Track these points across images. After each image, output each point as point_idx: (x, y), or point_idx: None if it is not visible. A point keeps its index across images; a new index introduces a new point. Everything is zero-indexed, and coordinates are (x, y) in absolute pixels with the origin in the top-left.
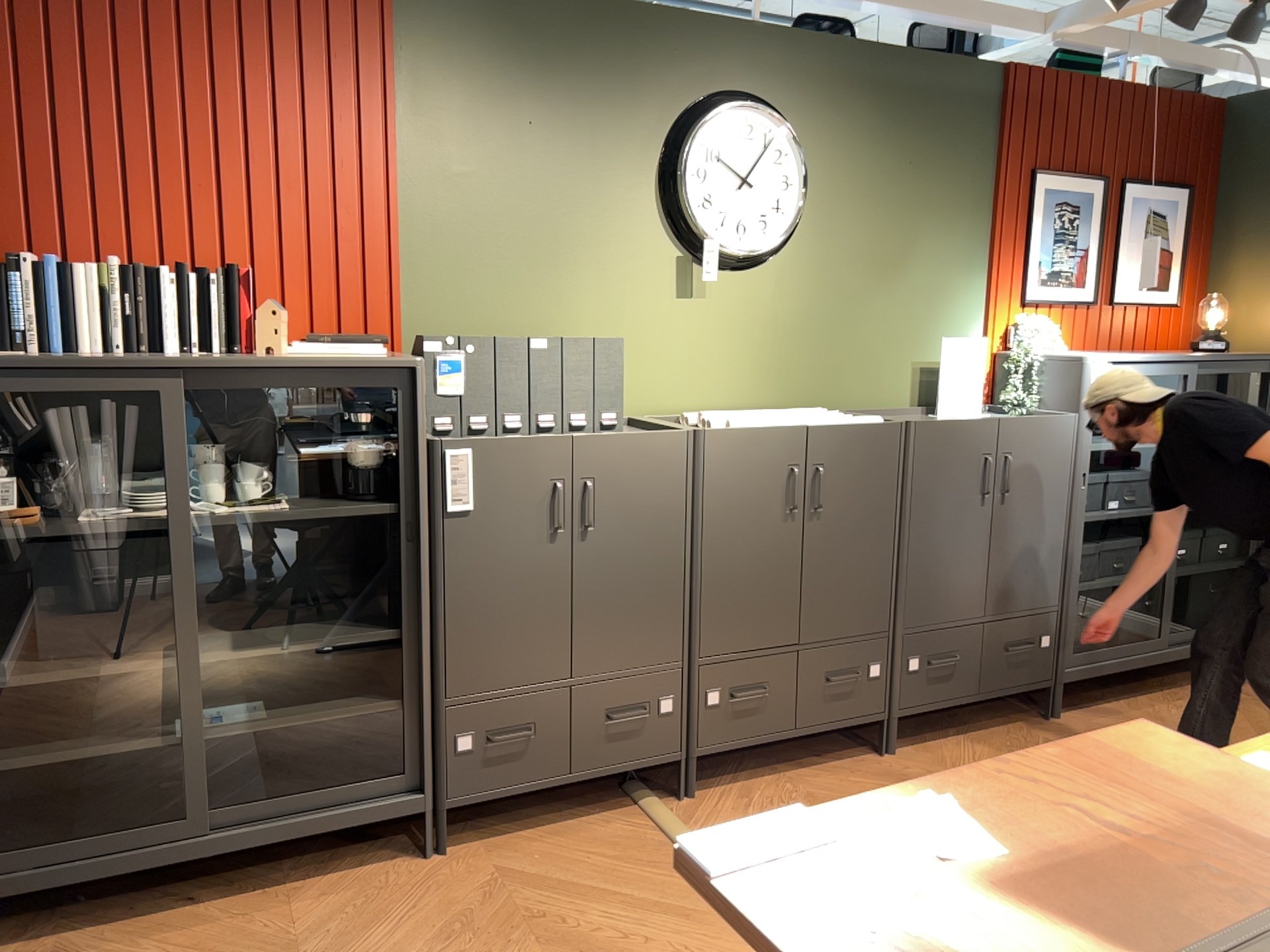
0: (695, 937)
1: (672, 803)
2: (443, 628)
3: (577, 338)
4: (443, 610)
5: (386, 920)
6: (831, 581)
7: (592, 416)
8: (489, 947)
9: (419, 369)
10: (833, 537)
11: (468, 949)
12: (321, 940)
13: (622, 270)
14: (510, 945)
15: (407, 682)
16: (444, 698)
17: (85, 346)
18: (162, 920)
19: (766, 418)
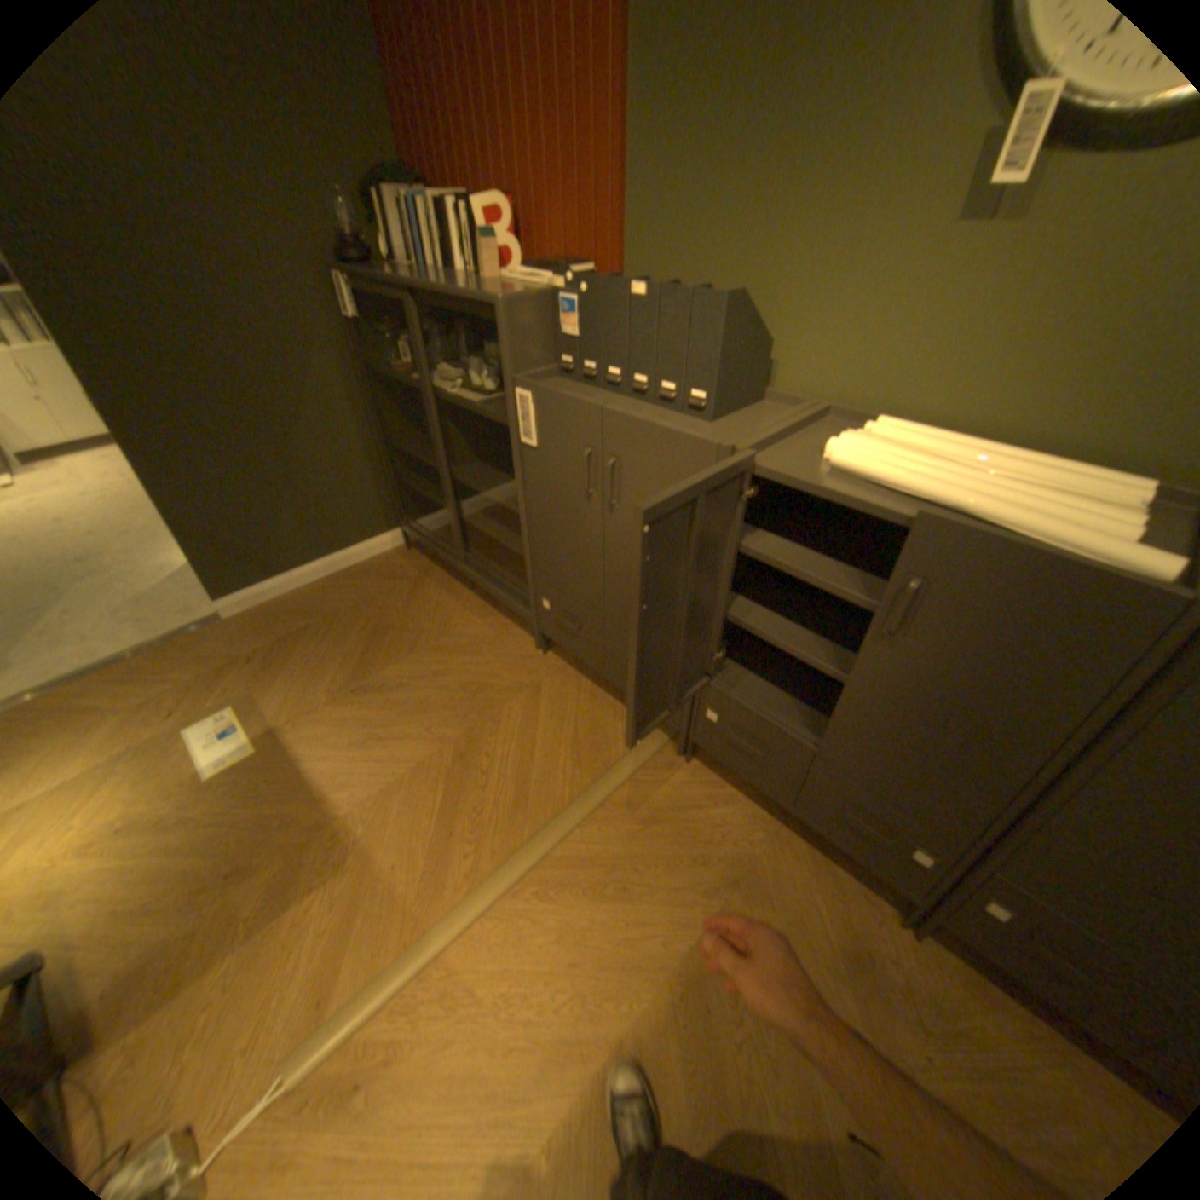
0: (501, 816)
1: (674, 751)
2: (533, 526)
3: (675, 287)
4: (531, 514)
5: (476, 659)
6: (887, 726)
7: (683, 390)
8: (463, 710)
9: (500, 308)
10: (911, 681)
11: (459, 702)
12: (454, 643)
13: (871, 168)
14: (467, 718)
15: (528, 547)
16: (537, 570)
17: (428, 262)
18: (456, 588)
19: (927, 466)
